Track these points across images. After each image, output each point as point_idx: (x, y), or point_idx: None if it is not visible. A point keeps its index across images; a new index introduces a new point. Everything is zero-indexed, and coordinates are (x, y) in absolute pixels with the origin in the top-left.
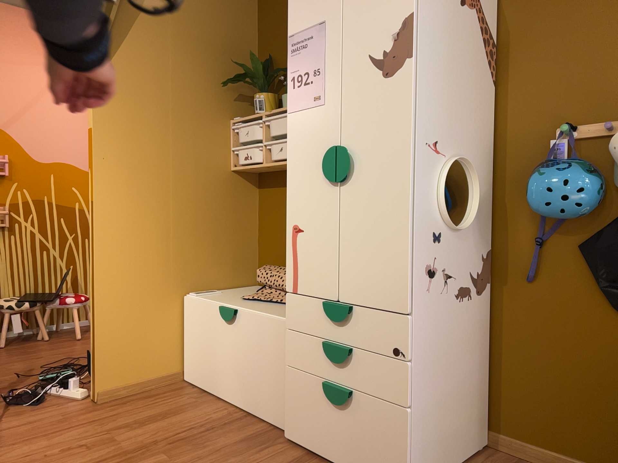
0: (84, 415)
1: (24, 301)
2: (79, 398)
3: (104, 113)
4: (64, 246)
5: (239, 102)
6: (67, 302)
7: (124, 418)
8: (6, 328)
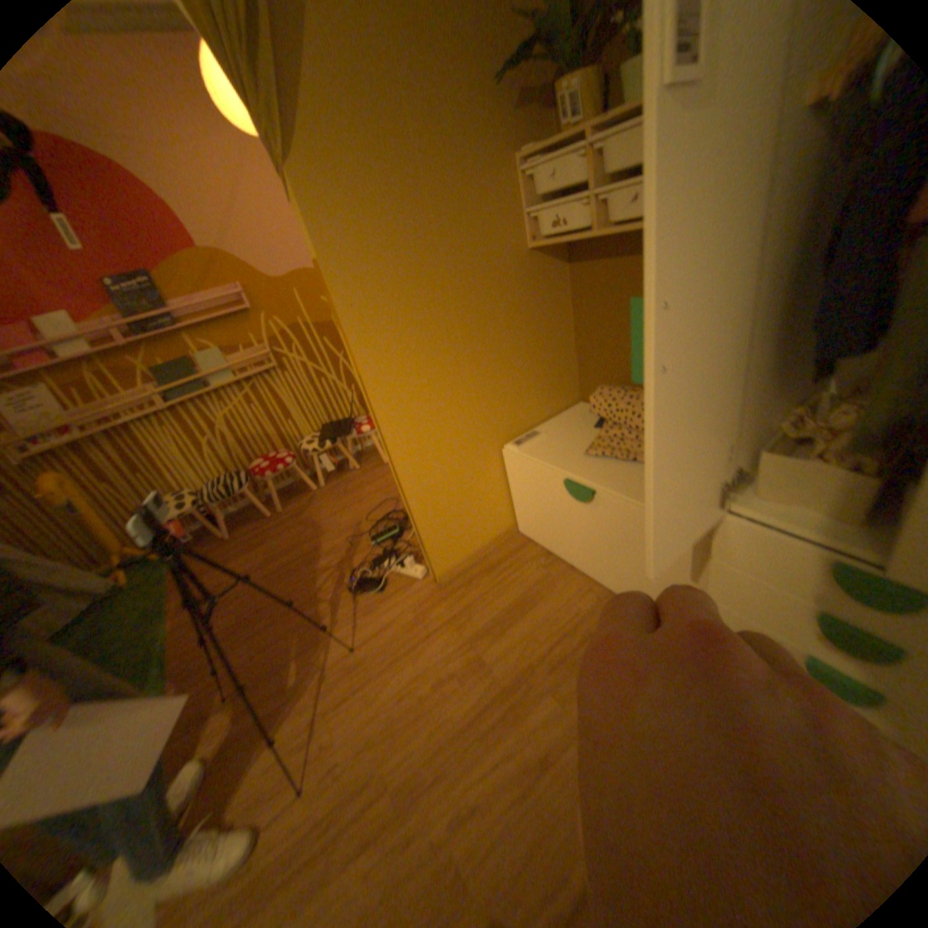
0: (434, 606)
1: (323, 439)
2: (420, 573)
3: (322, 221)
4: (337, 365)
5: (523, 104)
6: (363, 429)
7: (480, 612)
8: (319, 467)
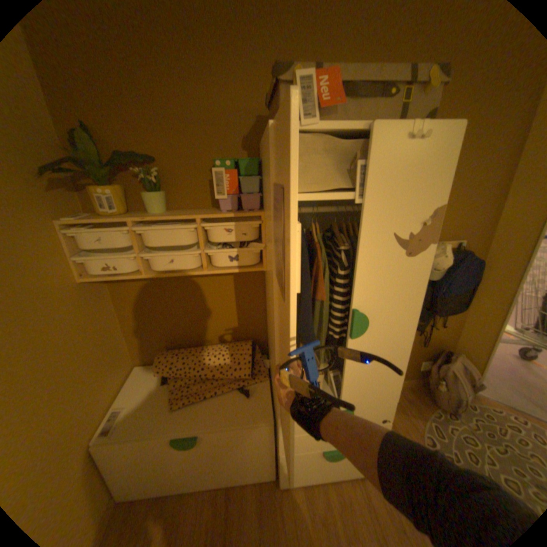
0: None
1: None
2: None
3: None
4: None
5: (53, 190)
6: None
7: None
8: None
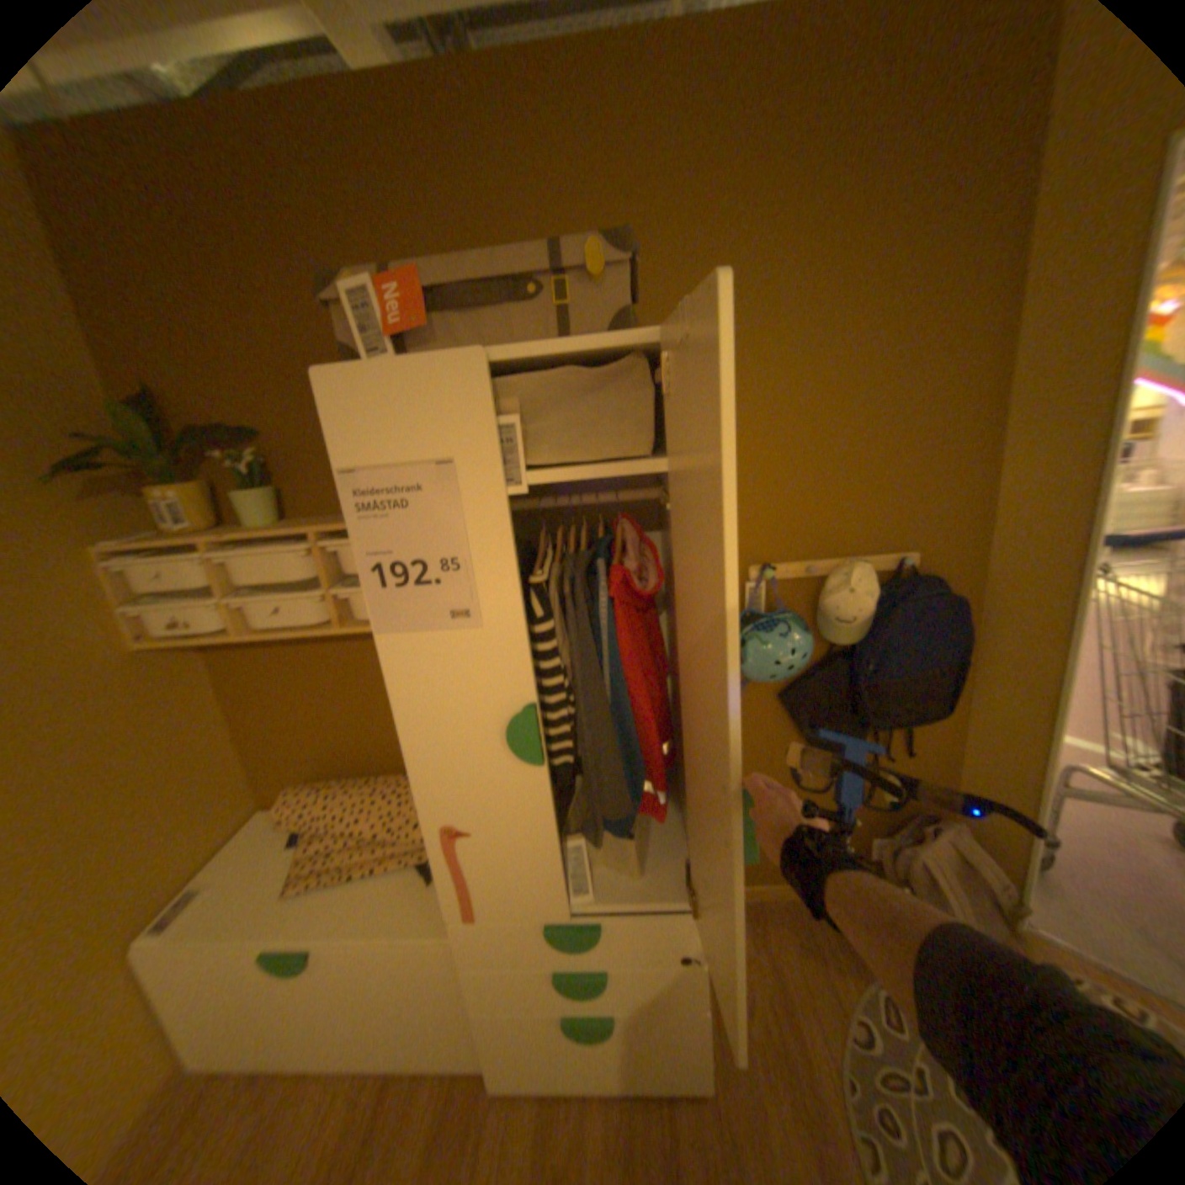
0: None
1: None
2: None
3: None
4: None
5: (91, 499)
6: None
7: None
8: None
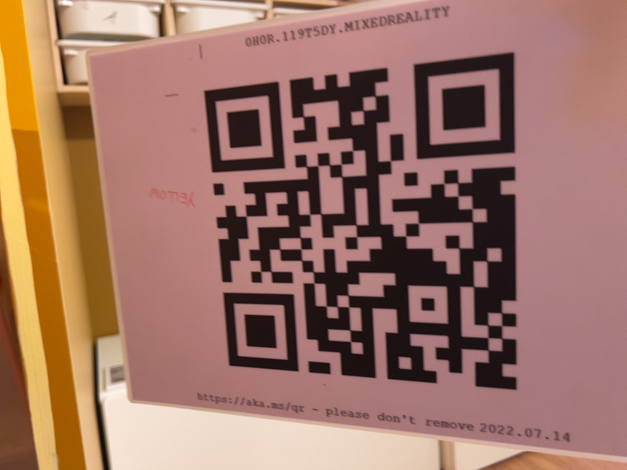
0: None
1: None
2: None
3: None
4: None
5: None
6: None
7: None
8: None
